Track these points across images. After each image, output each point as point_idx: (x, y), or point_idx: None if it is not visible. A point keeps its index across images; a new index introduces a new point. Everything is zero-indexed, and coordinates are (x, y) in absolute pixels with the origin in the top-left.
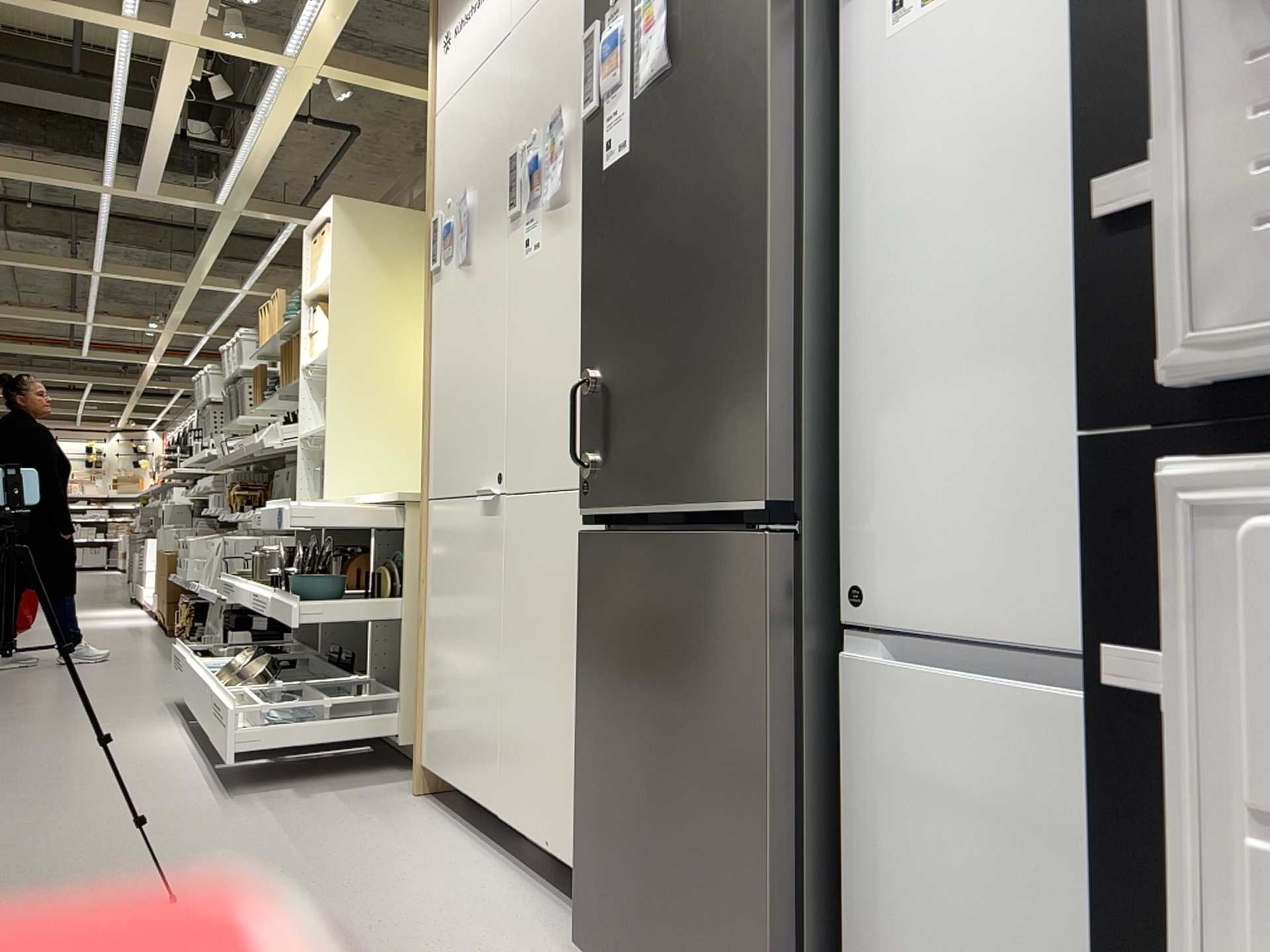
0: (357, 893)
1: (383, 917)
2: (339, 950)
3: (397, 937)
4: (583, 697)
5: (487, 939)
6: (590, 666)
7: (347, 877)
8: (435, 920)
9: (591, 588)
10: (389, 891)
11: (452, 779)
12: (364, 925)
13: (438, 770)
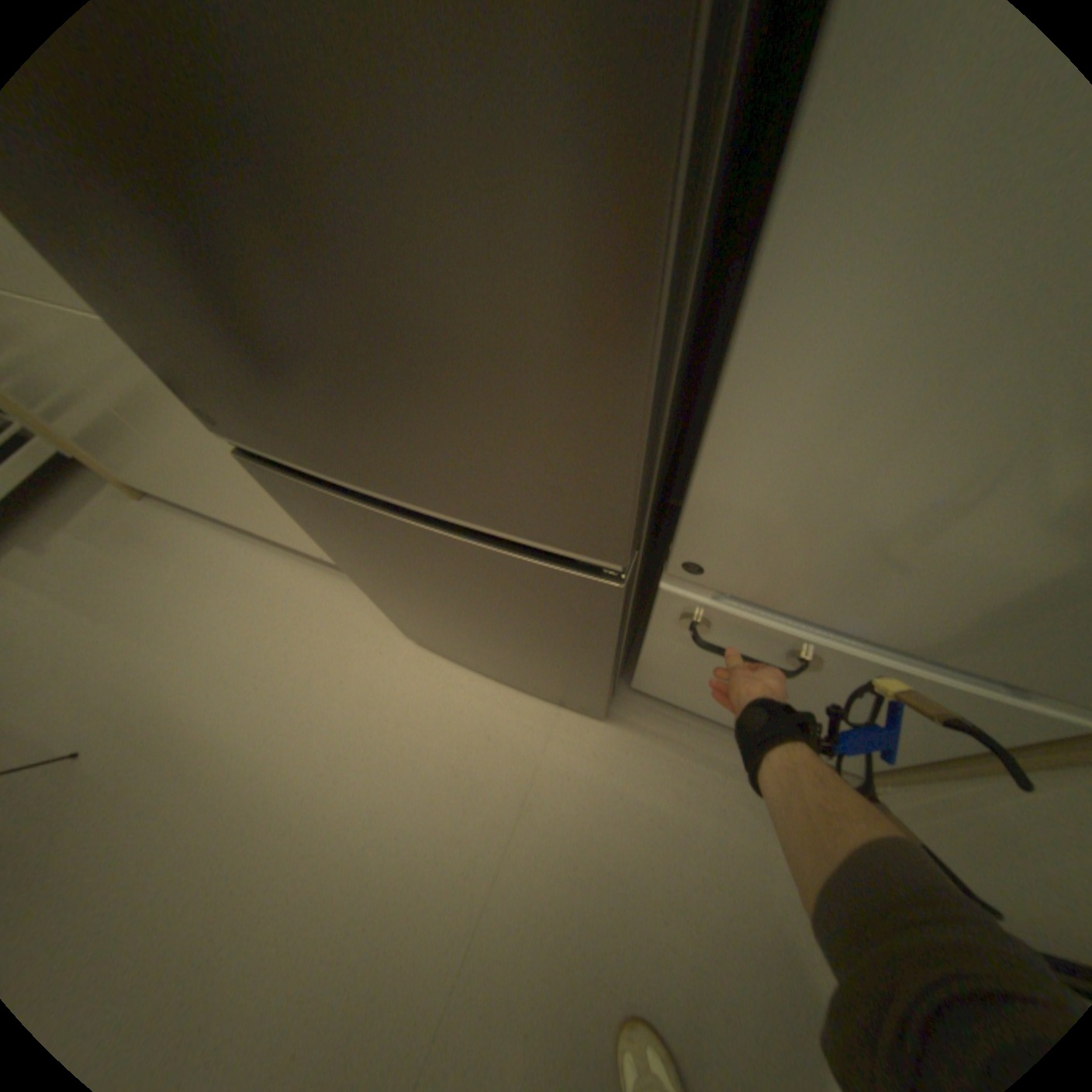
0: (203, 649)
1: (247, 663)
2: (248, 717)
3: (276, 679)
4: (338, 558)
5: (335, 642)
6: (336, 548)
7: (177, 634)
8: (285, 645)
9: (295, 502)
10: (225, 632)
11: (169, 498)
12: (242, 681)
13: (144, 488)
